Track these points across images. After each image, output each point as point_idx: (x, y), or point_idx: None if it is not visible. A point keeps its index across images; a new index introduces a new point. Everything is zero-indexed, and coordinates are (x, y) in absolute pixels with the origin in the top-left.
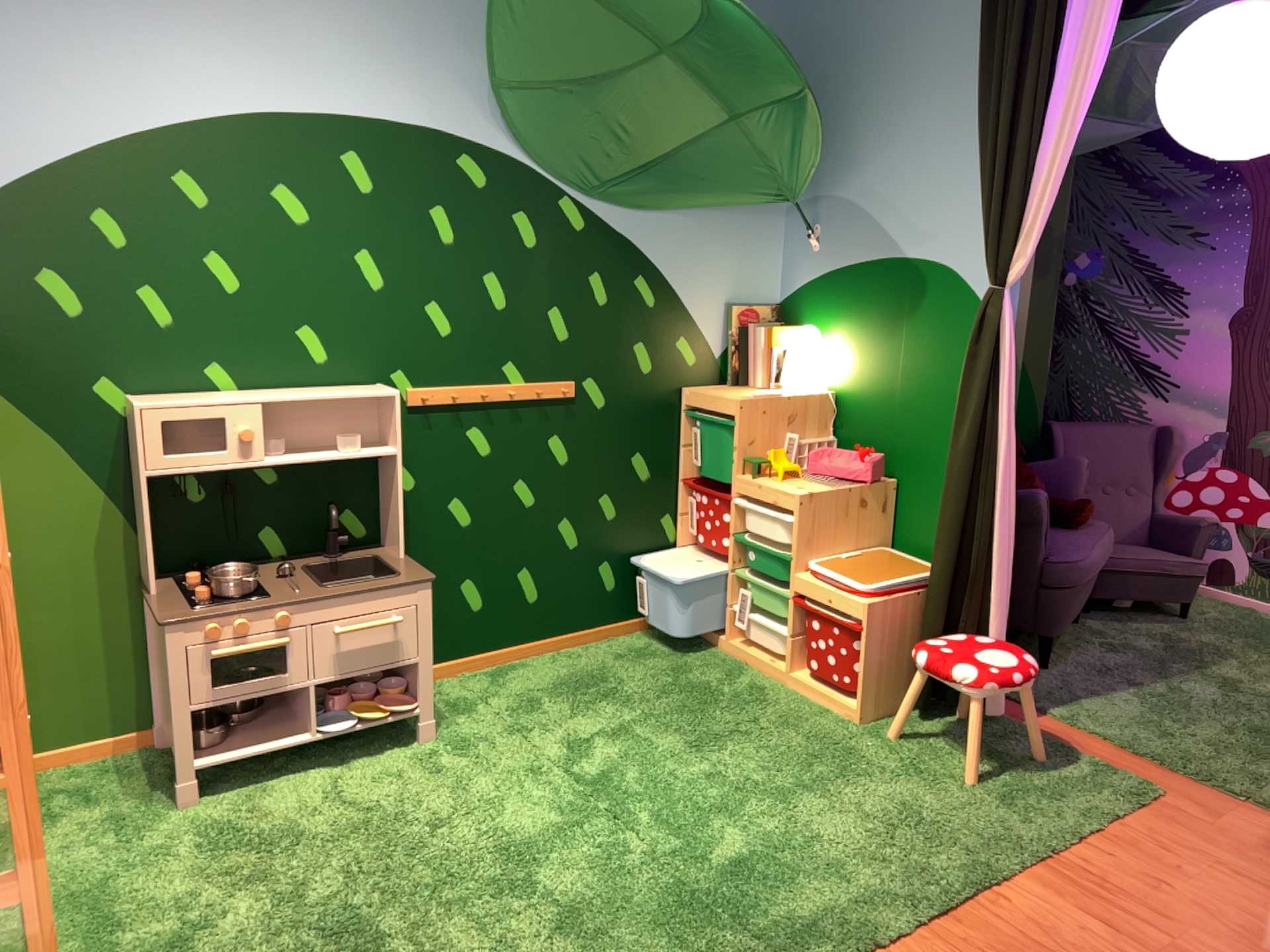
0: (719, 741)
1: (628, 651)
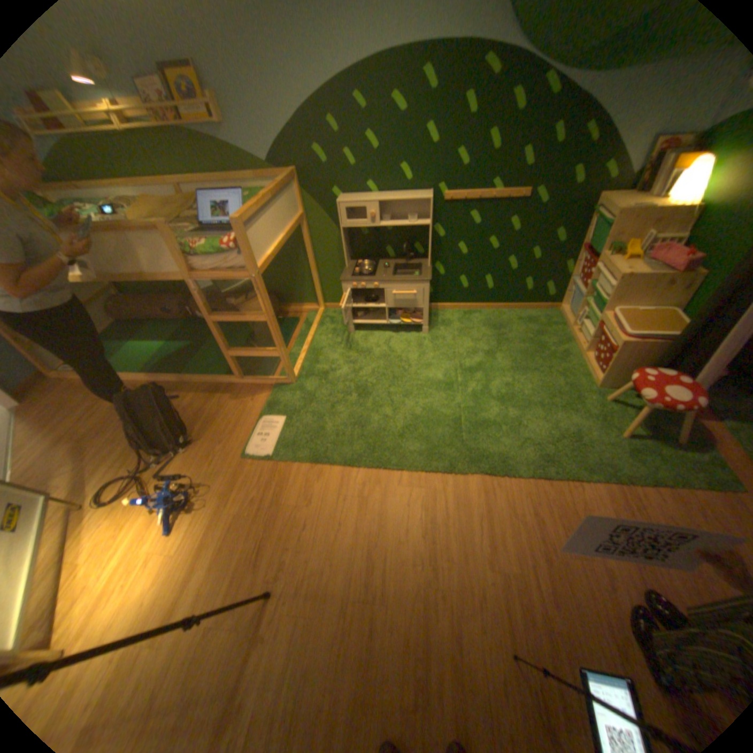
0: (525, 371)
1: (526, 317)
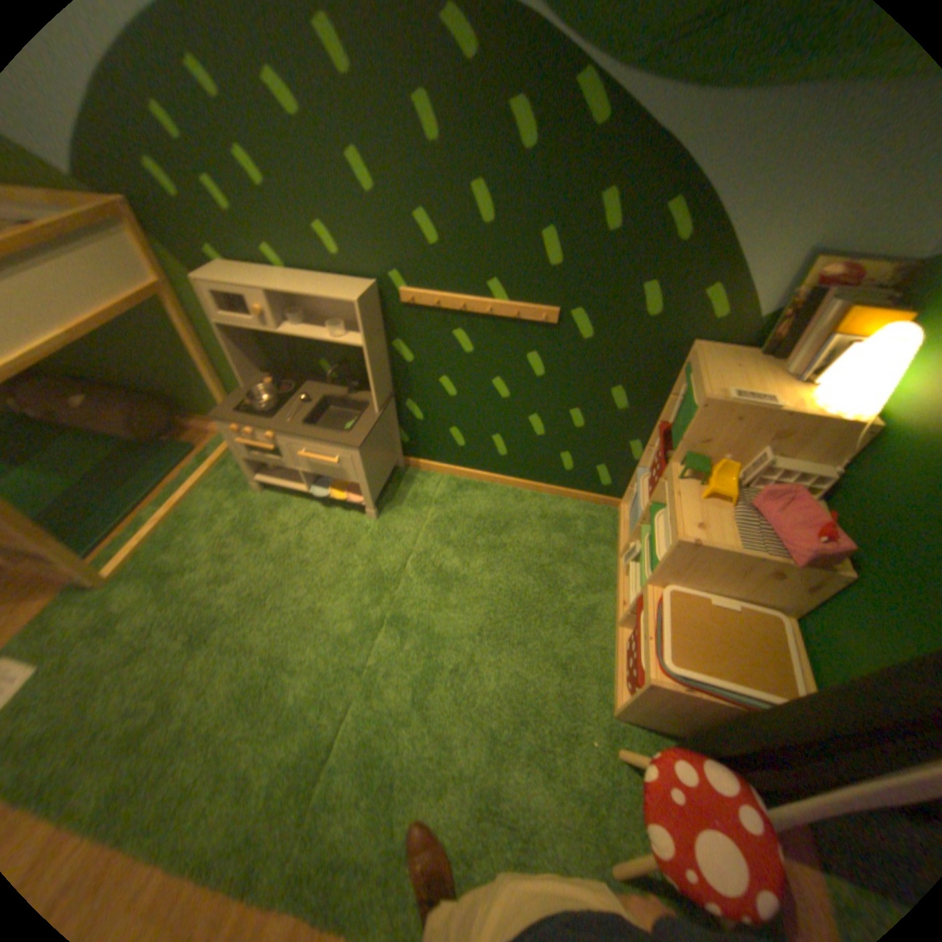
0: (503, 645)
1: (557, 515)
